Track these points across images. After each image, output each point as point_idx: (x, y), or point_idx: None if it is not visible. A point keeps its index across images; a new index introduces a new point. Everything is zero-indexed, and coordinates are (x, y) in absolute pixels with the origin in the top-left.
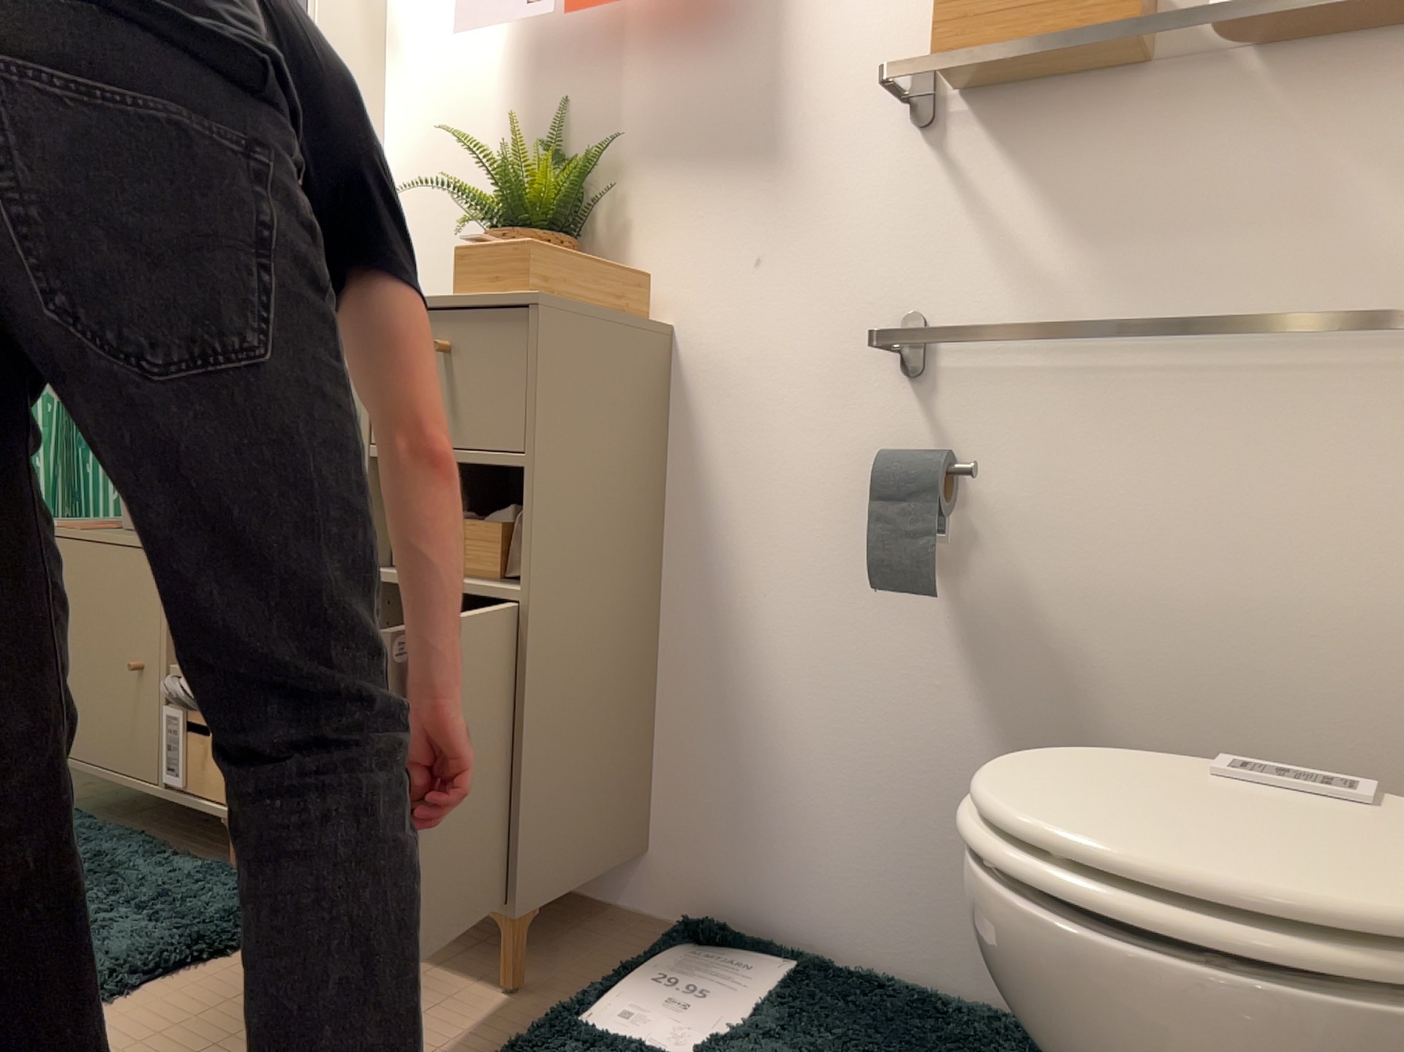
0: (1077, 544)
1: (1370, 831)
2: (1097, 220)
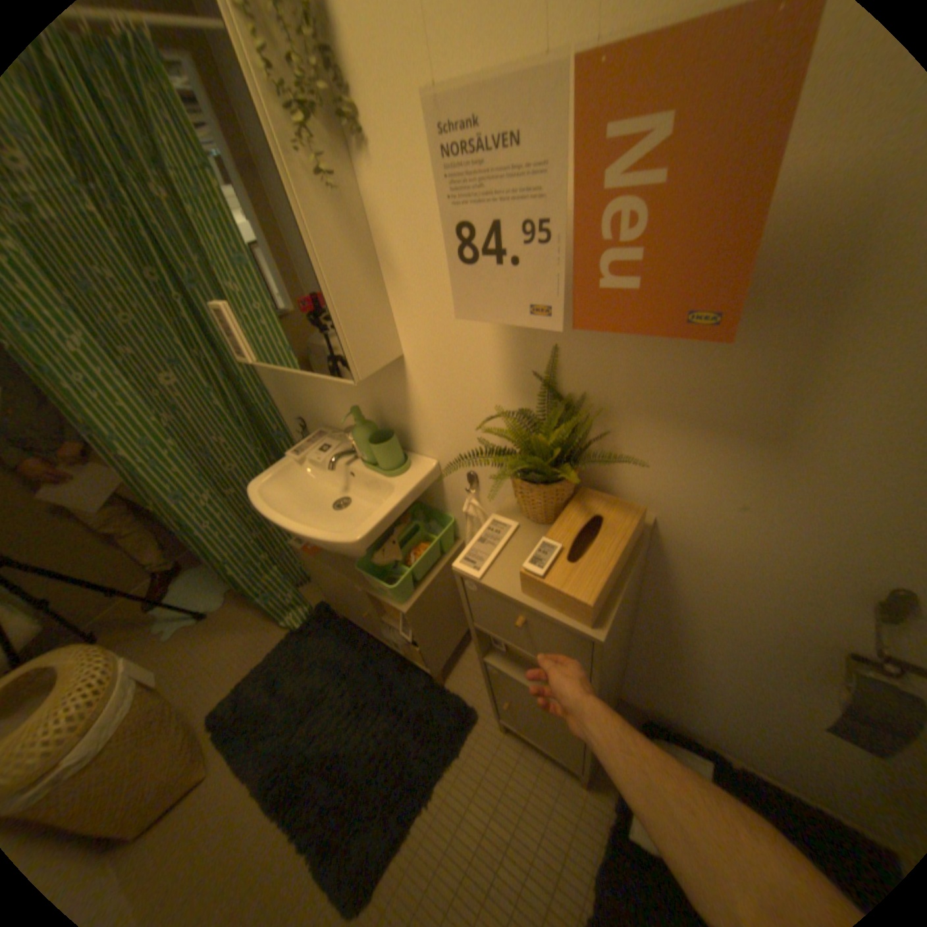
0: None
1: None
2: None
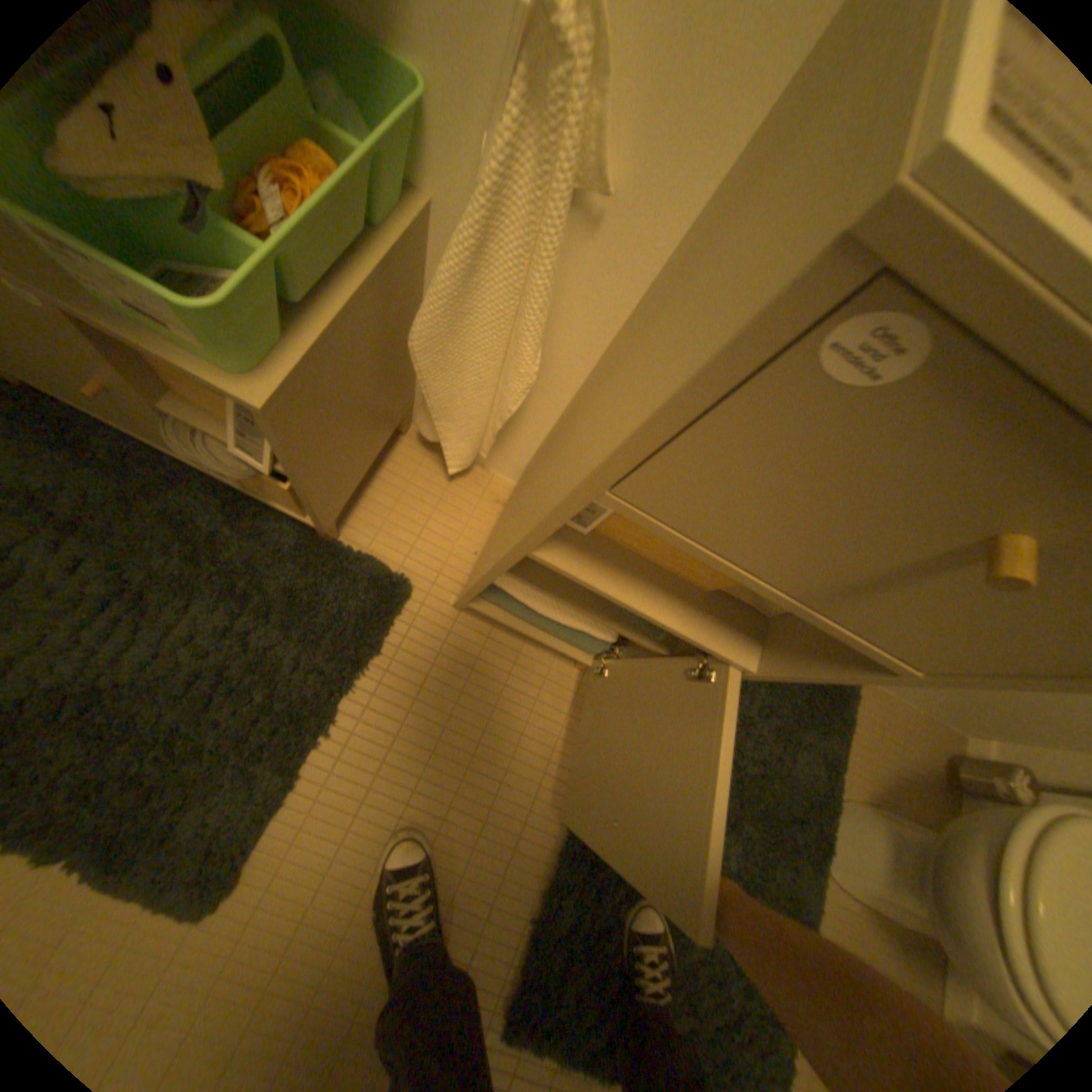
0: None
1: None
2: None
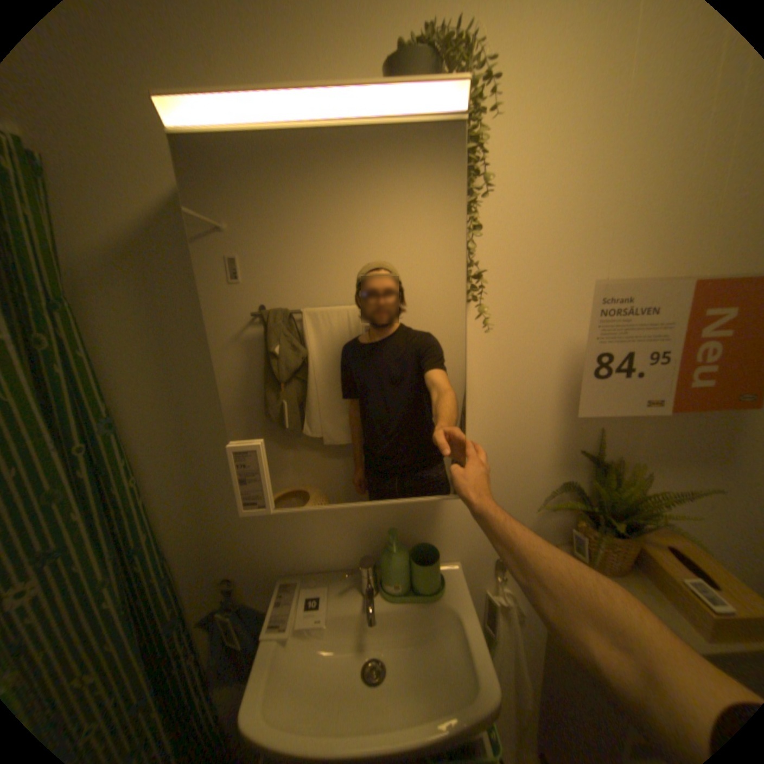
0: None
1: None
2: None
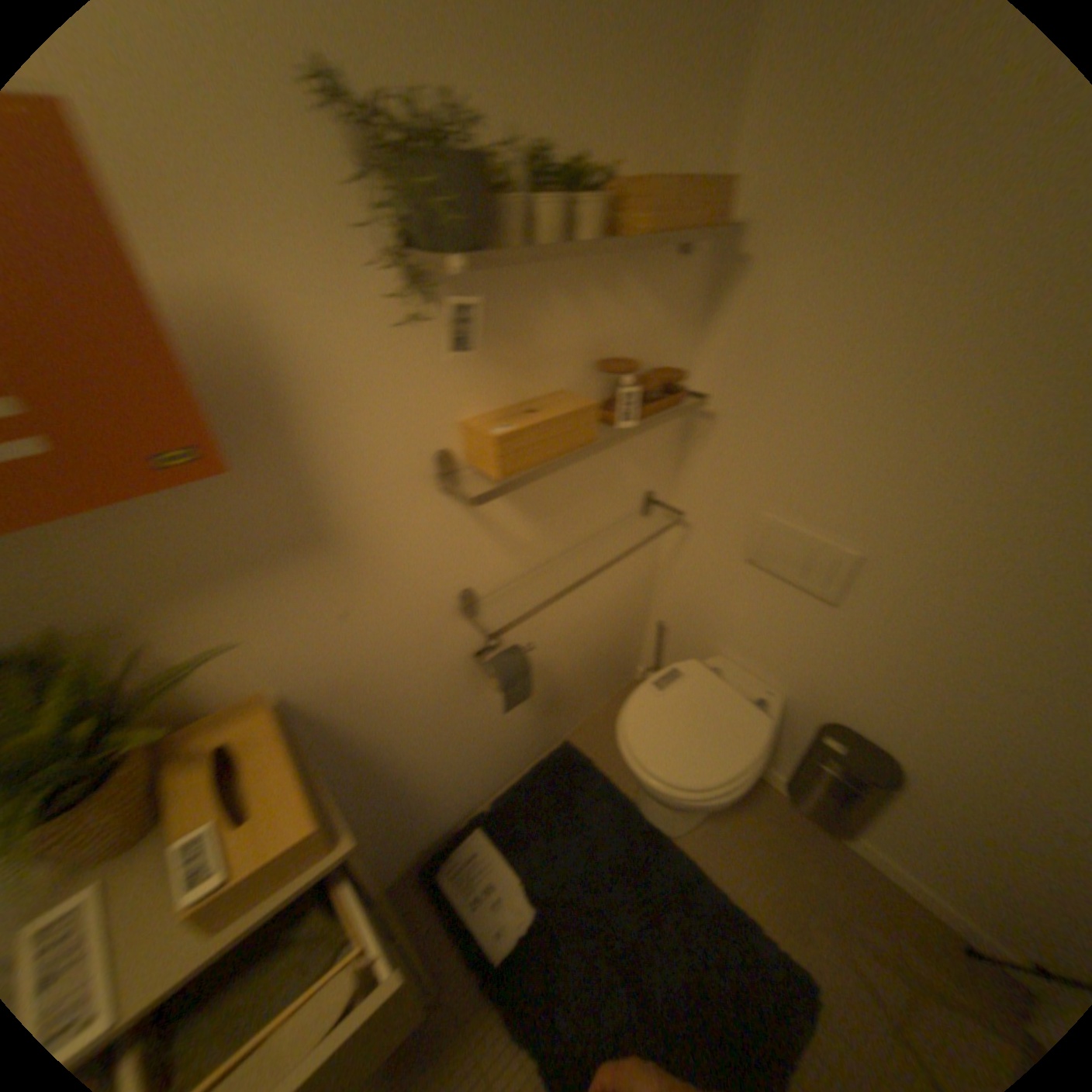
0: (544, 630)
1: (708, 693)
2: (544, 508)
